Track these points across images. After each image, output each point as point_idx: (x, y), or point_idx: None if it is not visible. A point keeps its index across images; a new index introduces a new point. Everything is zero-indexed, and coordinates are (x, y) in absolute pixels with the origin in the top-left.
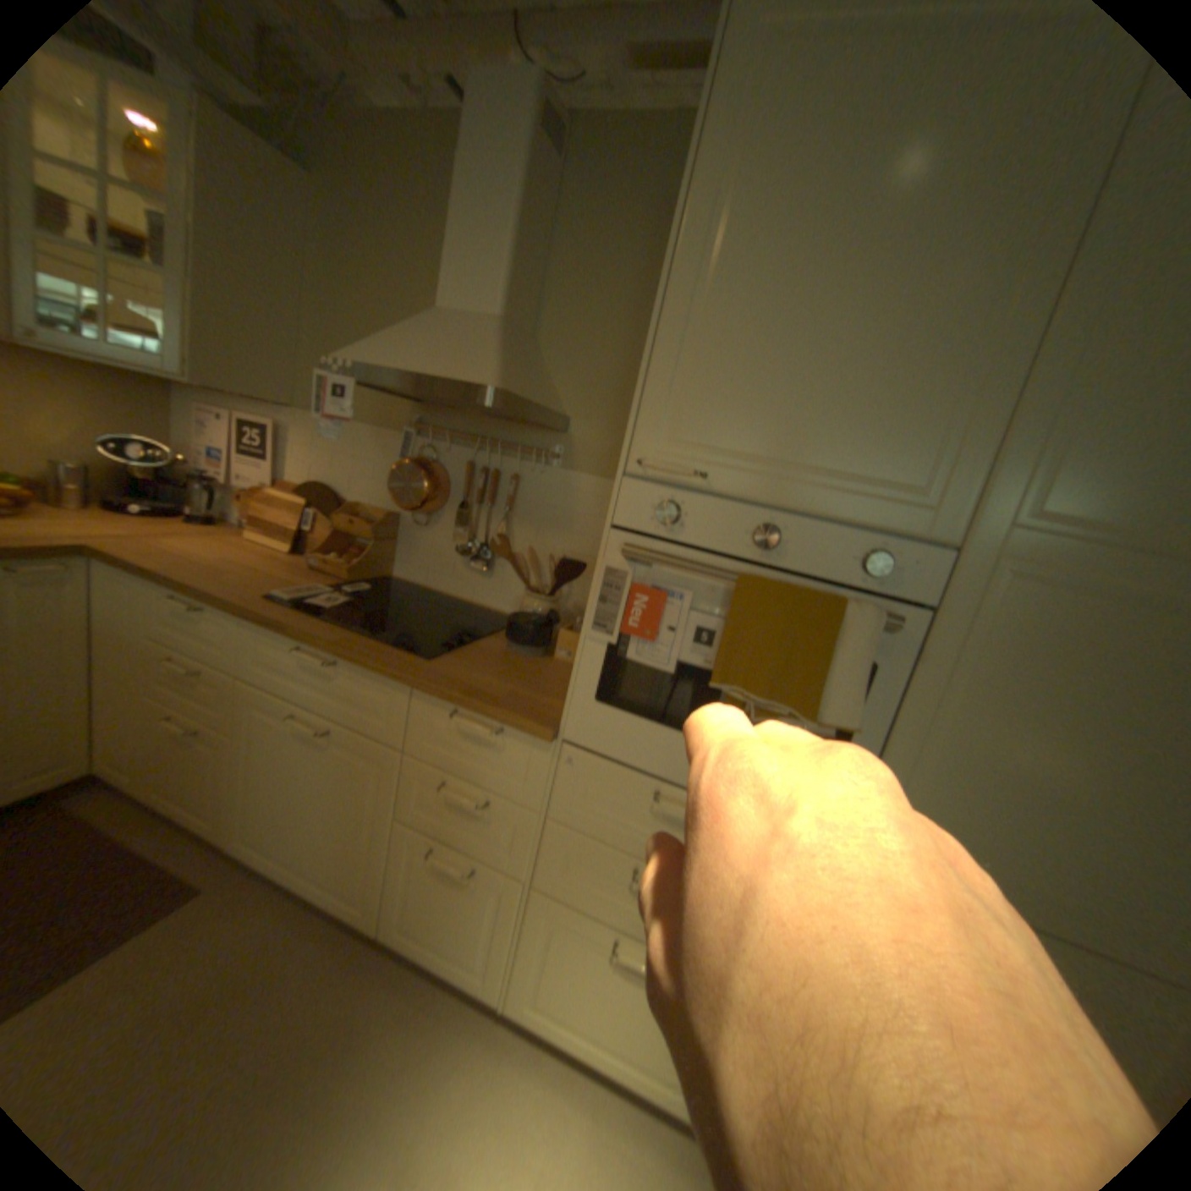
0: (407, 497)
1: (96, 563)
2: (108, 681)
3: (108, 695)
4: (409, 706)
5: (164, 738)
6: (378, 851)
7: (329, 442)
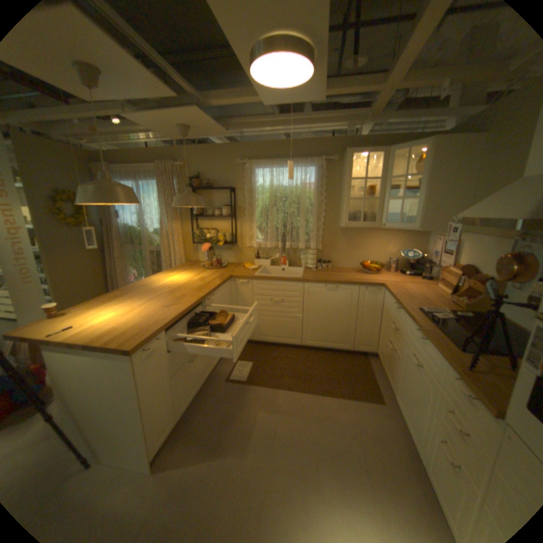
0: (505, 275)
1: (386, 290)
2: (383, 326)
3: (382, 330)
4: (446, 370)
5: (389, 349)
6: (429, 430)
7: (479, 247)
